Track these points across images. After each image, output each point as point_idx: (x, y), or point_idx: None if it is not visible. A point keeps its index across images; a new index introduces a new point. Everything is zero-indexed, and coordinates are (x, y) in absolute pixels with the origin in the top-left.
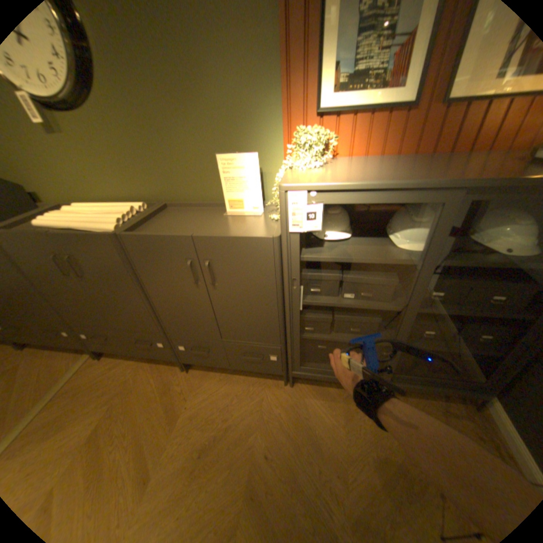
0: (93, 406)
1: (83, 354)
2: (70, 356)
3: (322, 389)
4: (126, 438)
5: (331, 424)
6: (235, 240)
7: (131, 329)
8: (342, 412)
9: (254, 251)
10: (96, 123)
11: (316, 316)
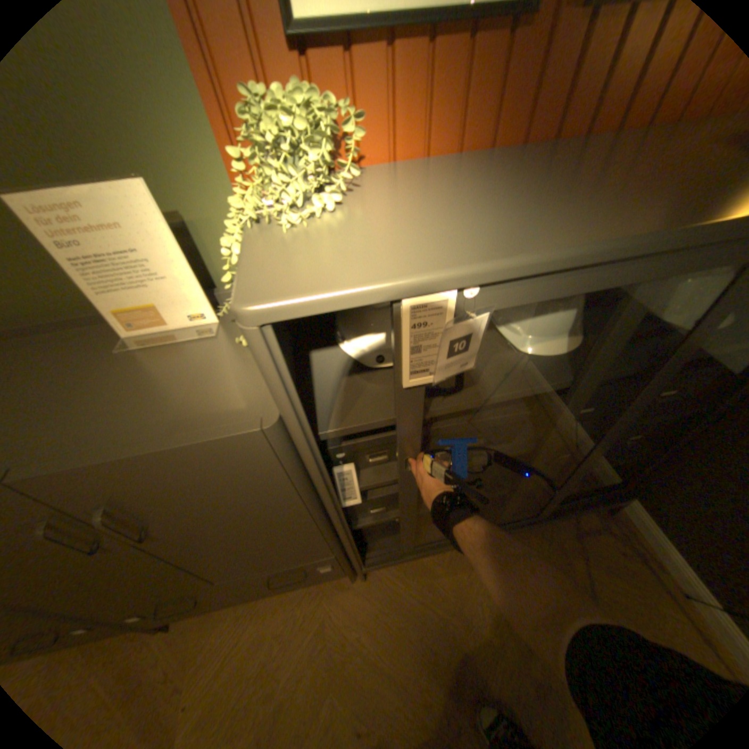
0: None
1: None
2: None
3: (412, 563)
4: None
5: (440, 621)
6: (154, 459)
7: None
8: (450, 591)
9: (222, 463)
10: None
11: (387, 492)
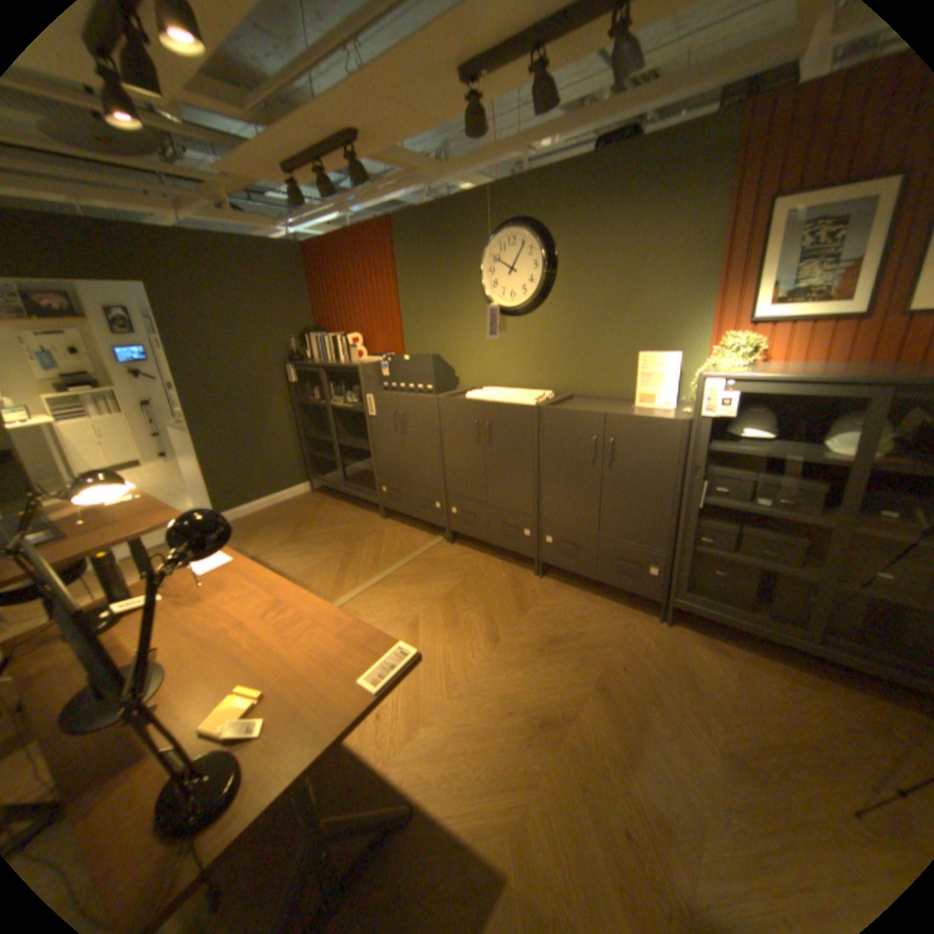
0: (448, 576)
1: (437, 536)
2: (426, 535)
3: (714, 643)
4: (479, 607)
5: (718, 675)
6: (645, 420)
7: (506, 508)
8: (738, 670)
9: (662, 432)
10: (535, 326)
11: (719, 525)
